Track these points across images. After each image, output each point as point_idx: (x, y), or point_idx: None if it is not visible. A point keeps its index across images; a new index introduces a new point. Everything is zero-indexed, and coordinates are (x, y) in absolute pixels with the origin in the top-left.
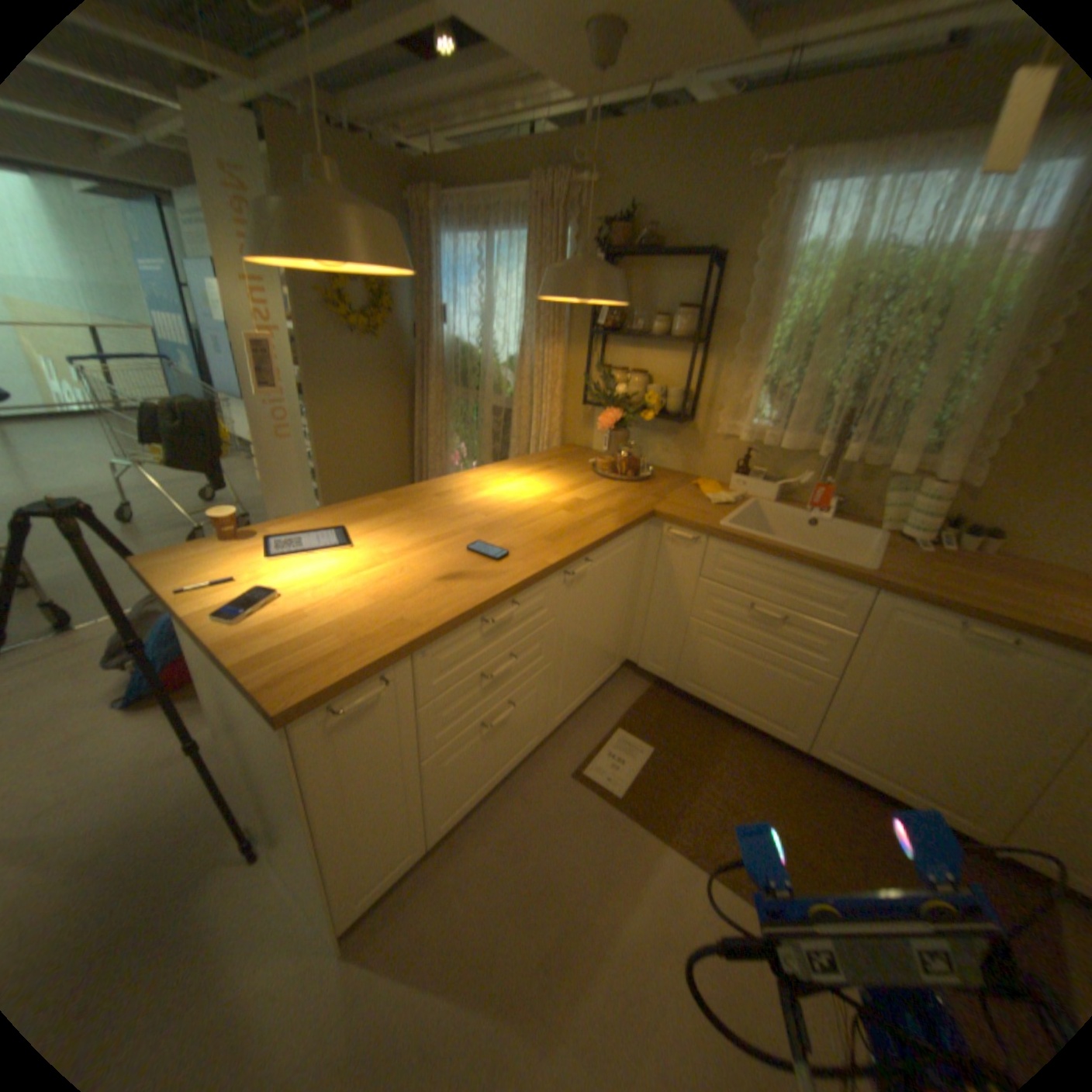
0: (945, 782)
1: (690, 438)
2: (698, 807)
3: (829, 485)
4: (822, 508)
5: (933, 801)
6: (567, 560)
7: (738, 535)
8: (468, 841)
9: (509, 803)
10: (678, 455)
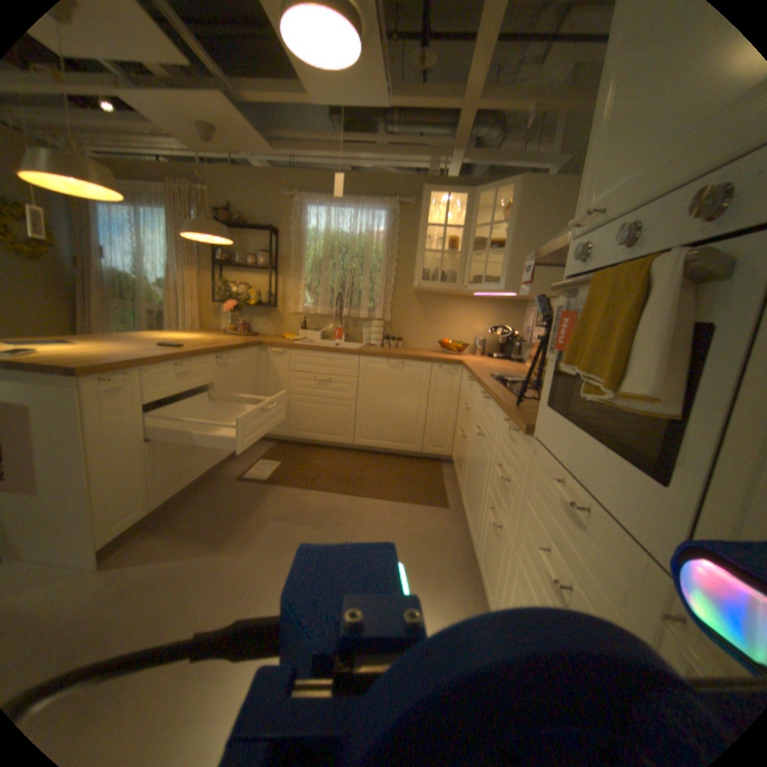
0: (398, 431)
1: (275, 317)
2: (305, 474)
3: (339, 329)
4: (338, 339)
5: (397, 442)
6: (217, 349)
7: (302, 346)
8: (174, 514)
9: (198, 497)
10: (271, 326)
